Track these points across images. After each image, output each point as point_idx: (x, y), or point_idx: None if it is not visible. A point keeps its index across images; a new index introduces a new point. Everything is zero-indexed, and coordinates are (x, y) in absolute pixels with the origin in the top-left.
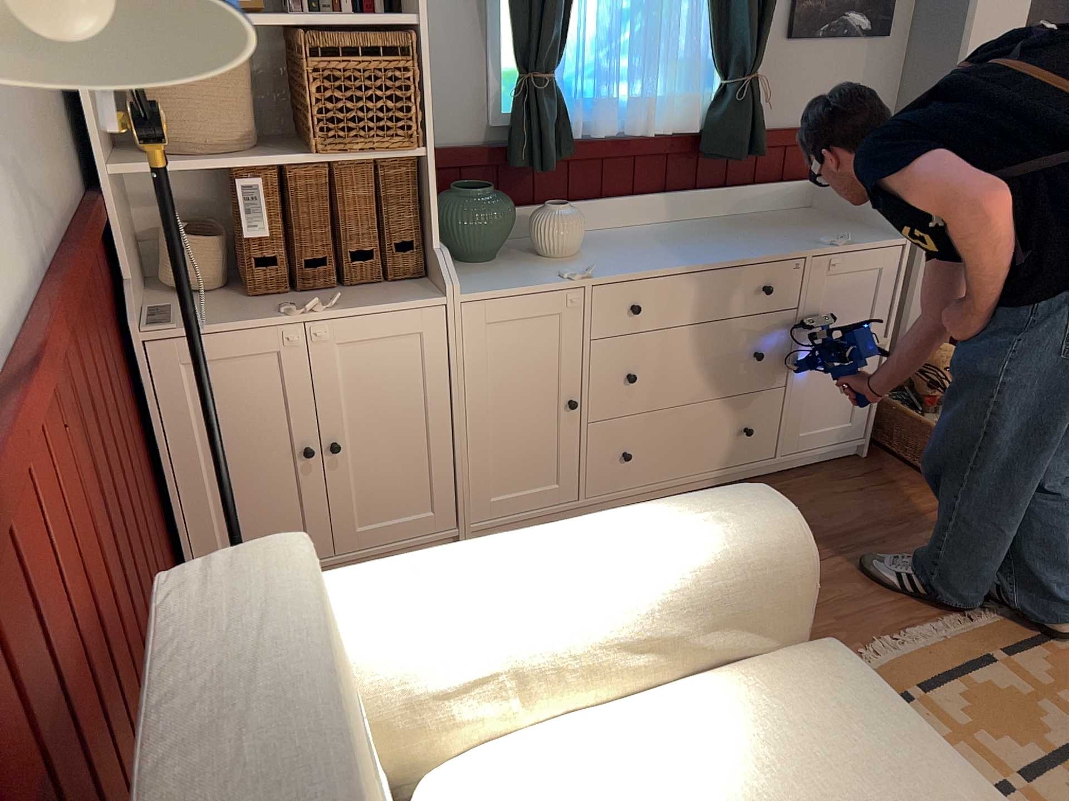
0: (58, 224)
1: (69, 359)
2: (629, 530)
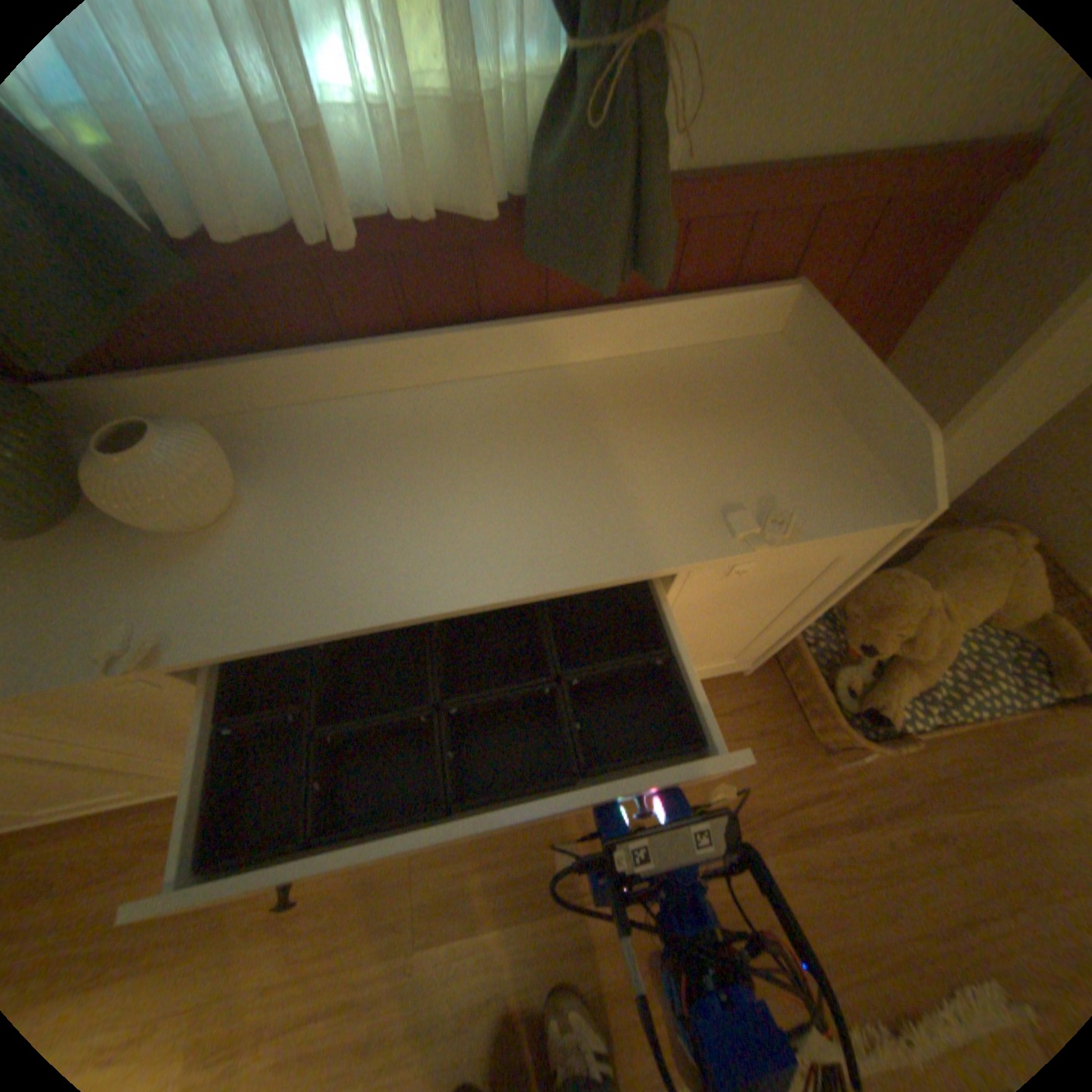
0: None
1: None
2: None
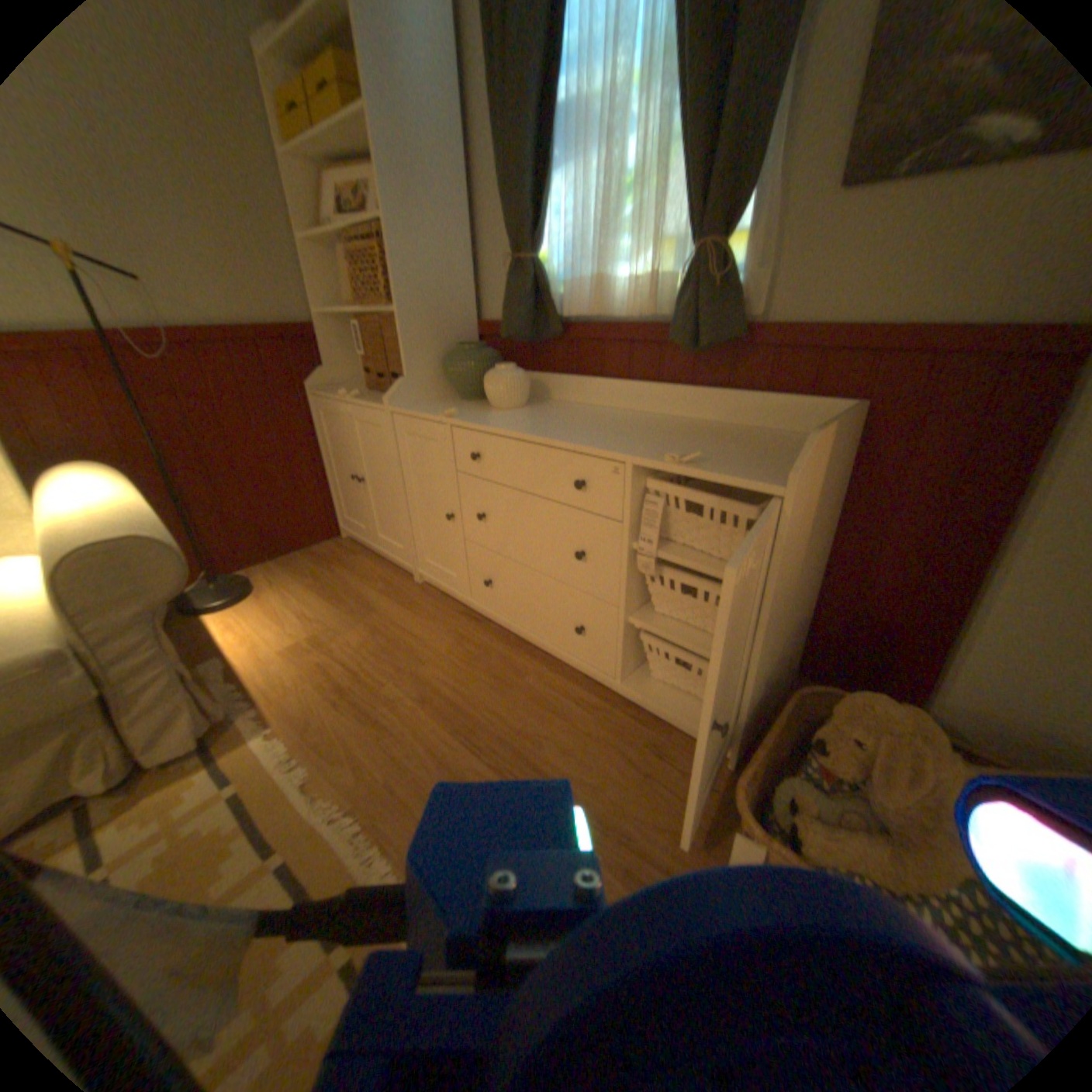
0: (221, 318)
1: (160, 364)
2: (93, 507)
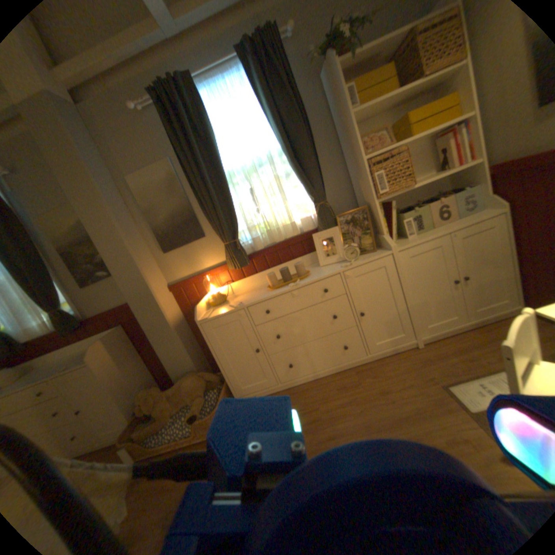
0: None
1: None
2: None
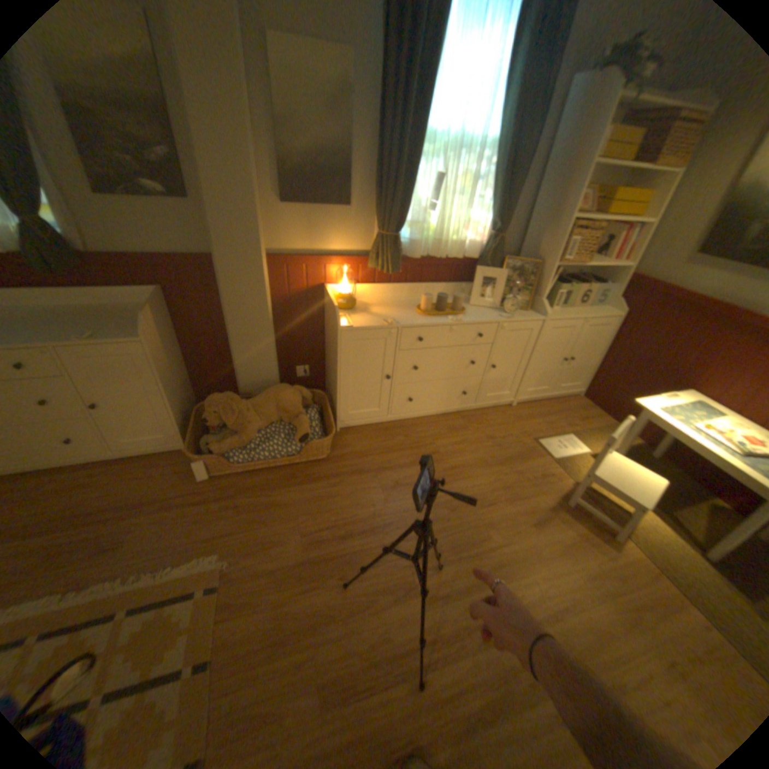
0: None
1: None
2: None
